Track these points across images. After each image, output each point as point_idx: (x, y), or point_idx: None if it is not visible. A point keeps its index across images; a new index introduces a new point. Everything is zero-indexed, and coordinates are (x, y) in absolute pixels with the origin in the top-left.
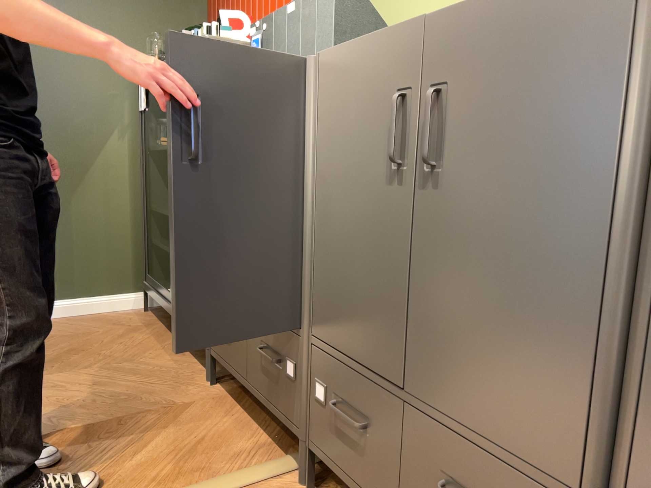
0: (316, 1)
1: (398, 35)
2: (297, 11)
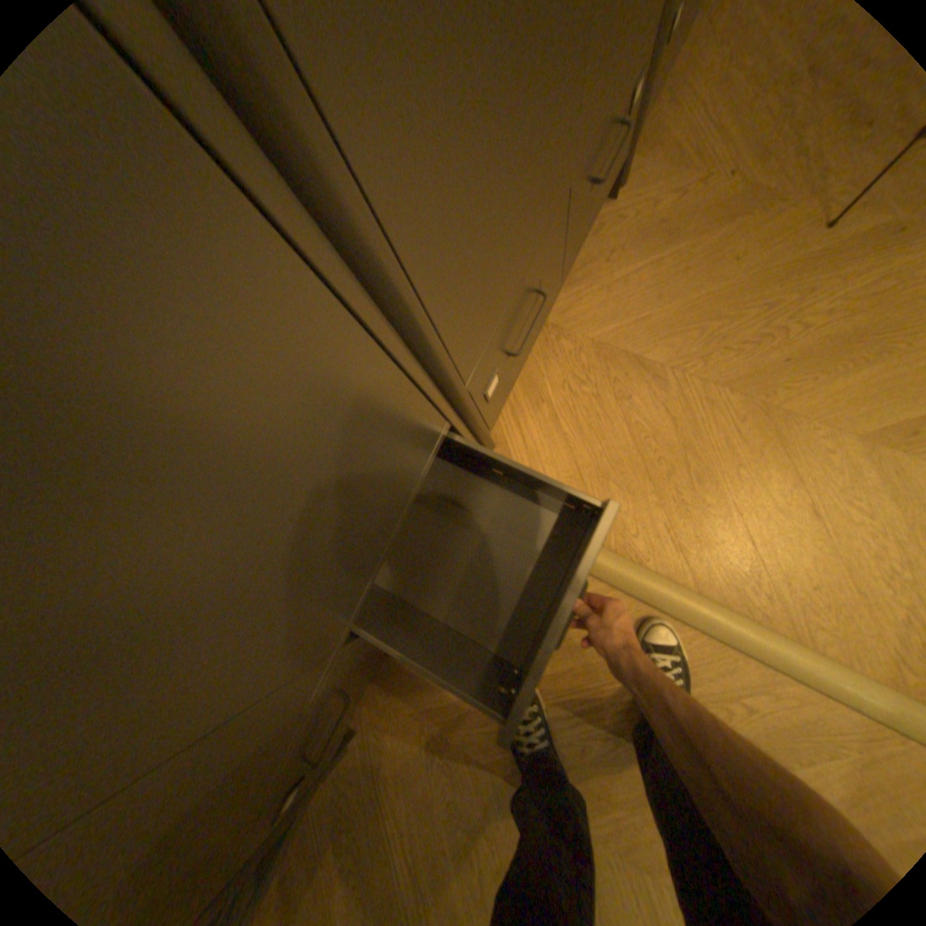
0: None
1: None
2: None
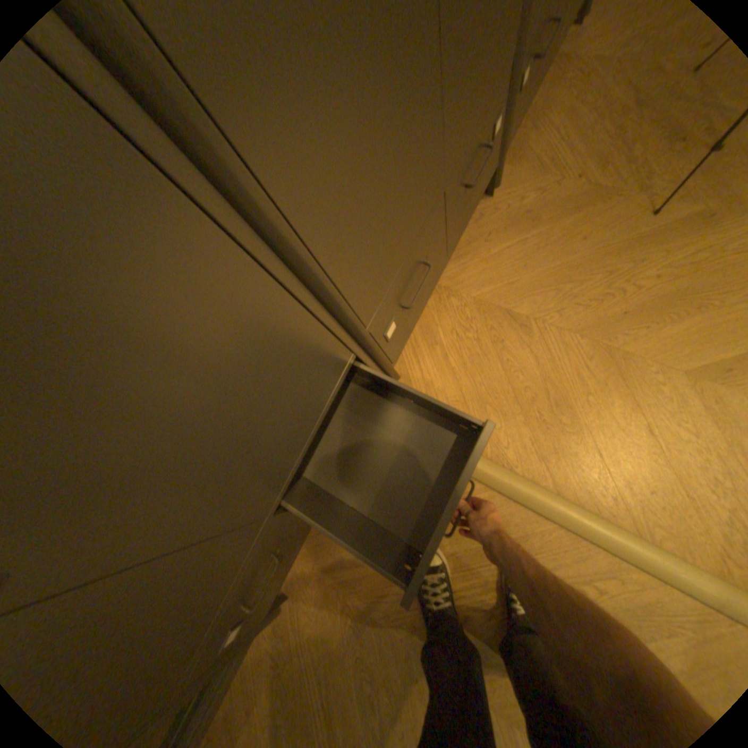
0: None
1: None
2: None
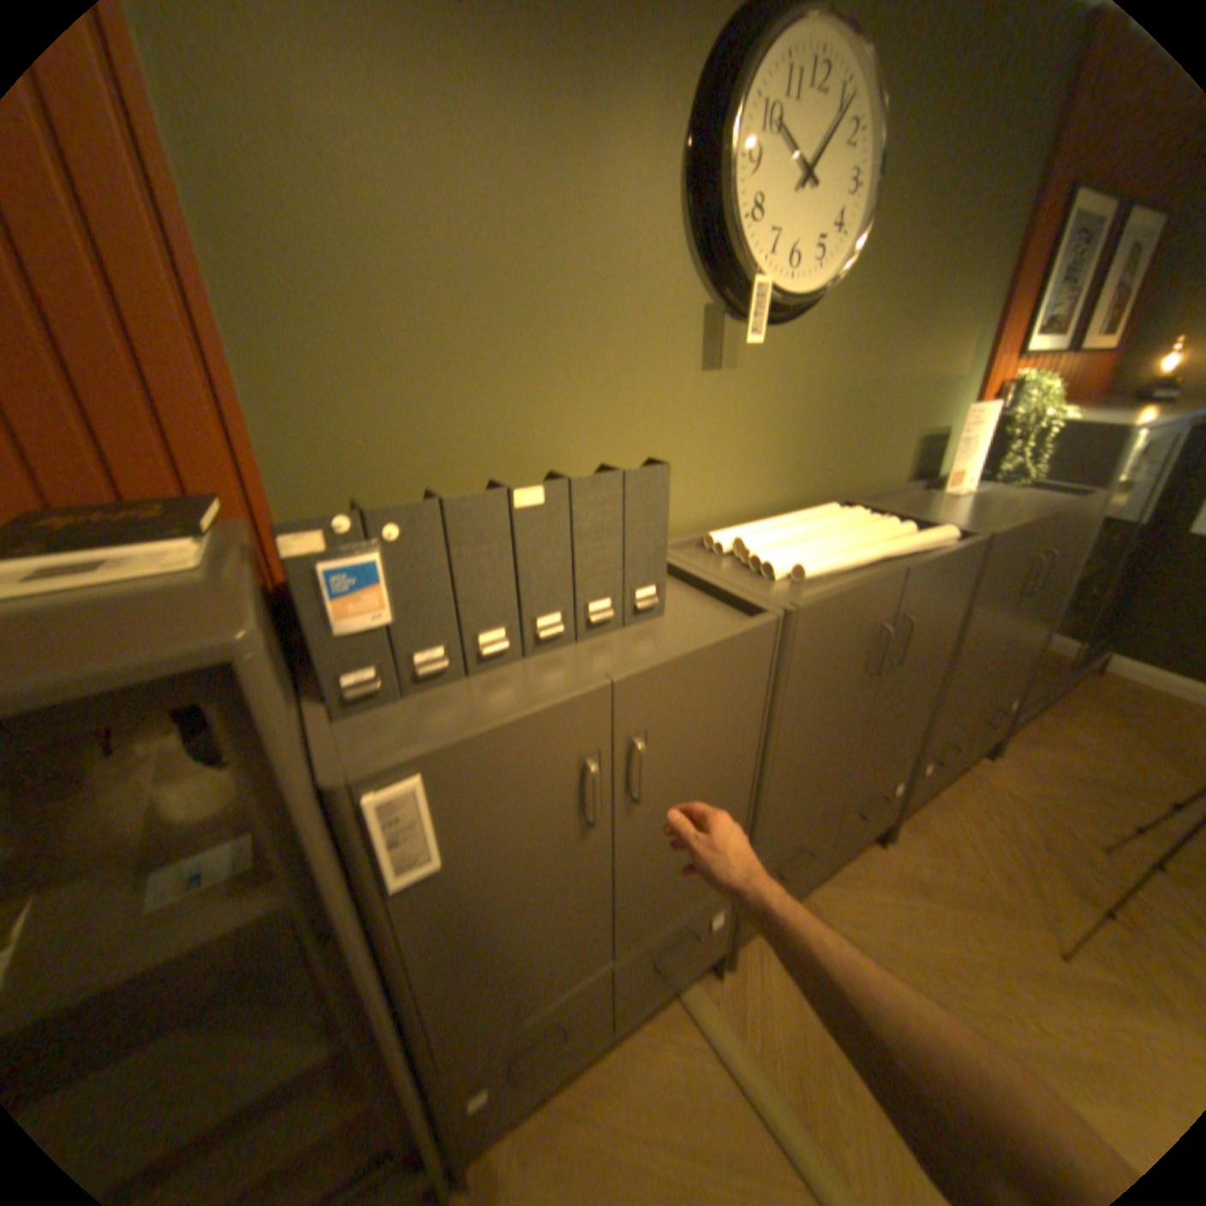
0: (623, 491)
1: (888, 581)
2: (558, 501)
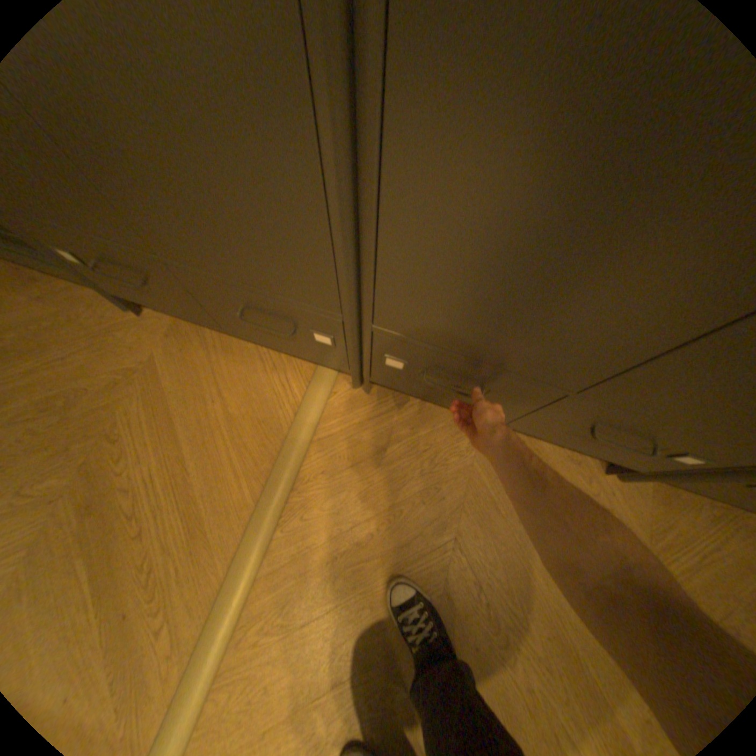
0: None
1: None
2: None
